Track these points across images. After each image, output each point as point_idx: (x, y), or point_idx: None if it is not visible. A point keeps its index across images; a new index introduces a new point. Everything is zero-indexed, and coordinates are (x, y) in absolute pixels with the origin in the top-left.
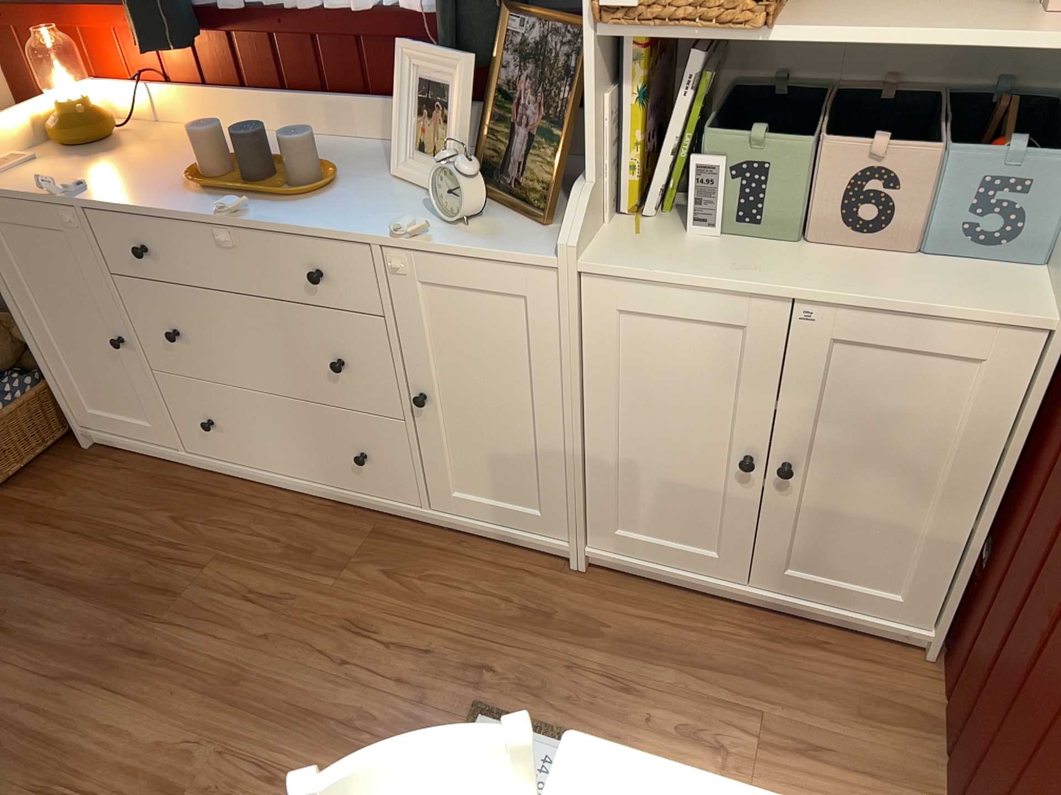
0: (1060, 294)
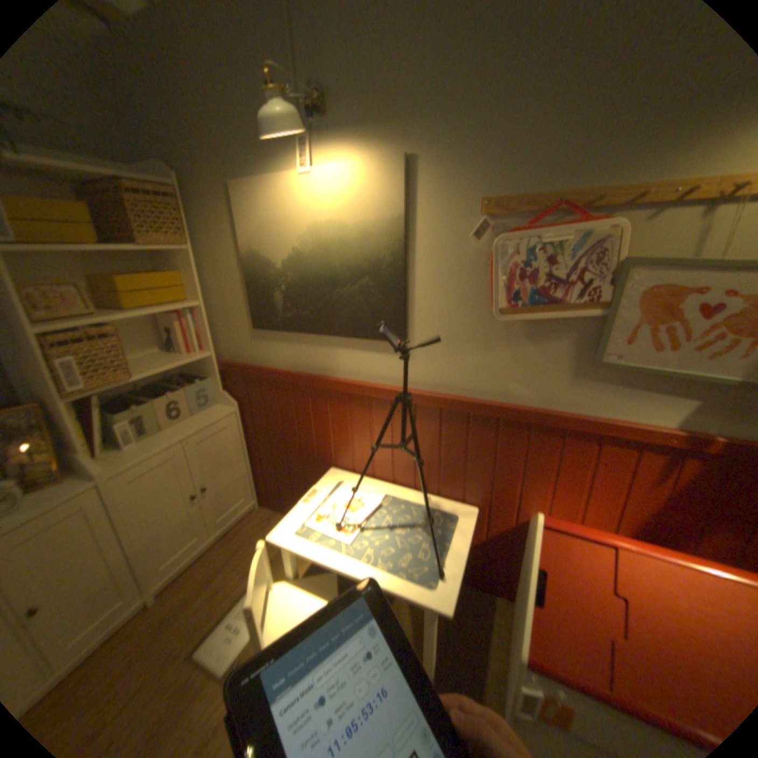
0: (229, 406)
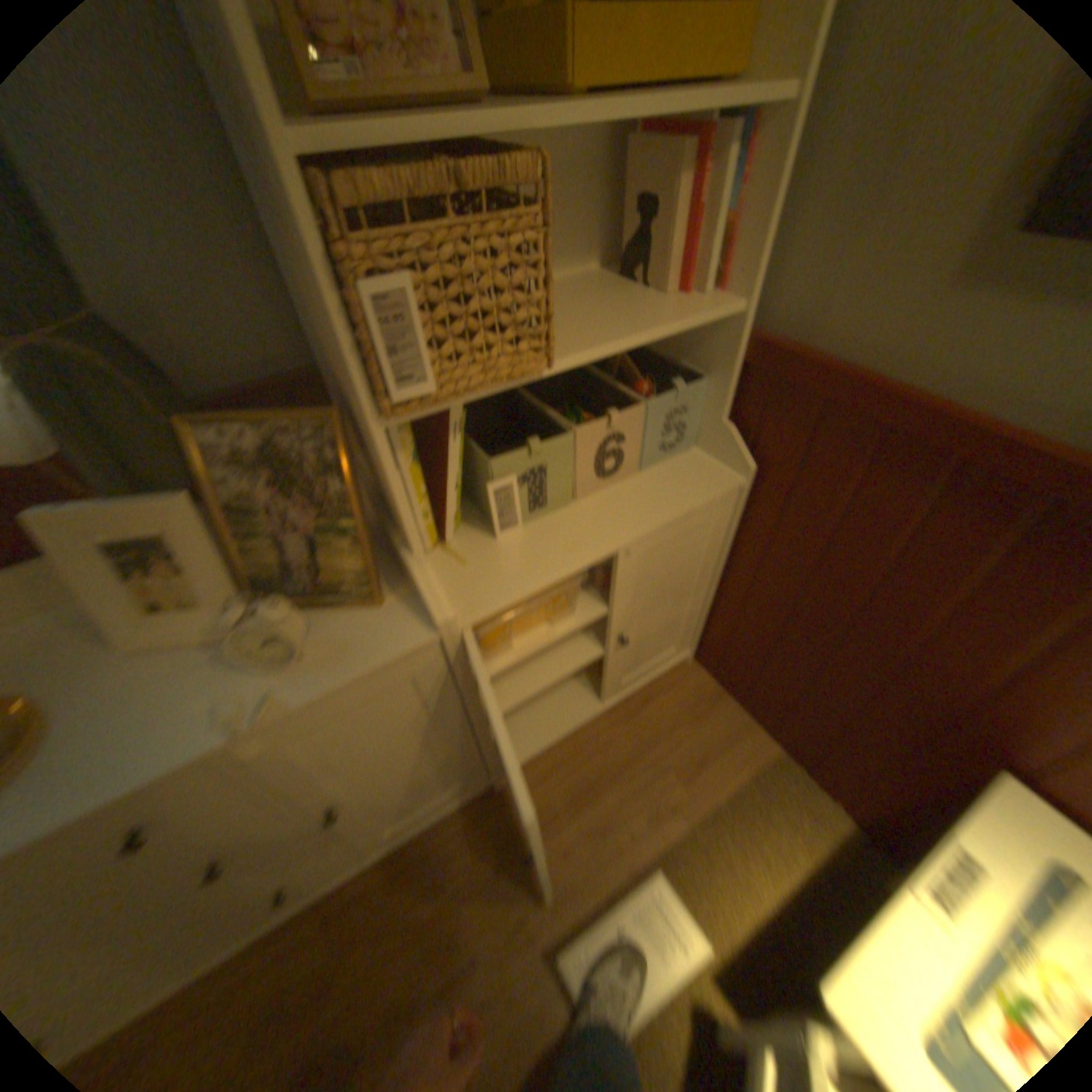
0: (728, 465)
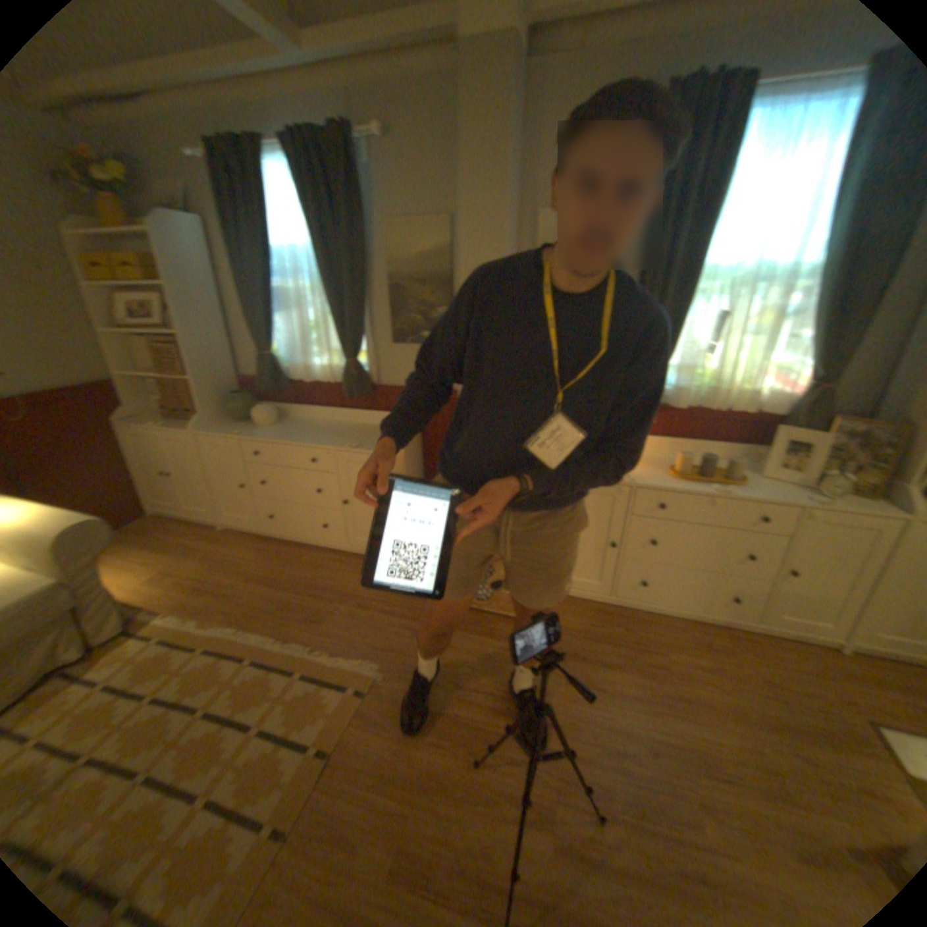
0: None
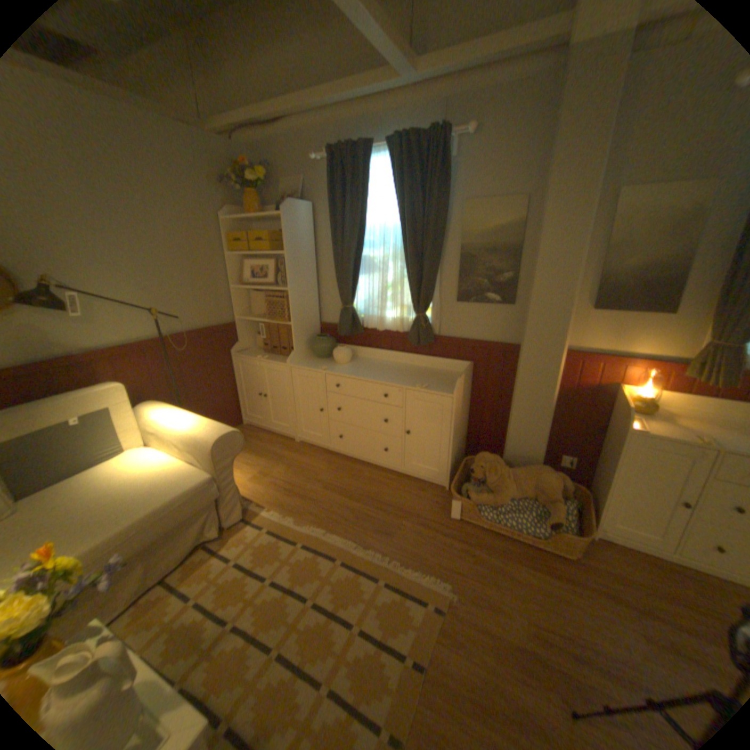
0: None
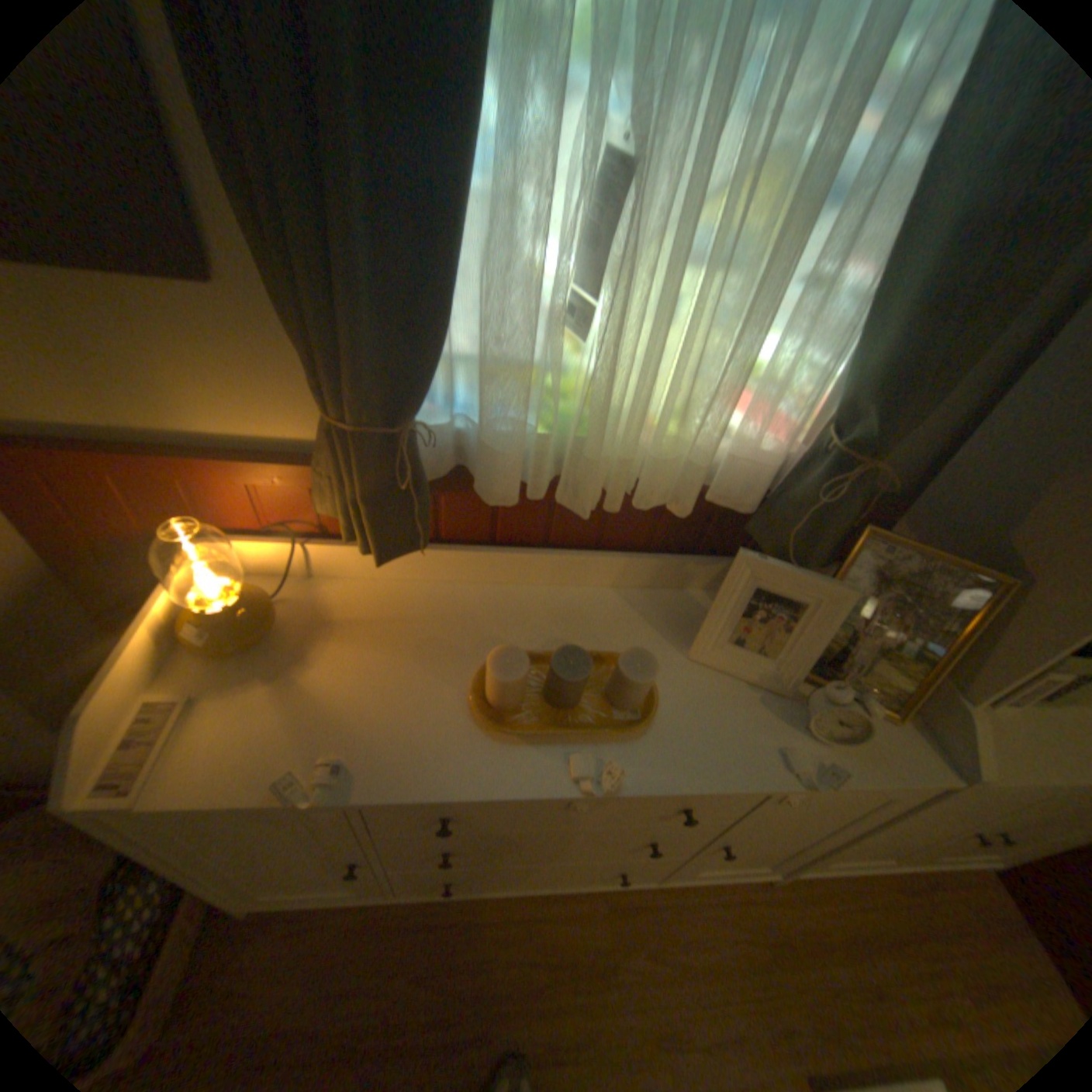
0: None
